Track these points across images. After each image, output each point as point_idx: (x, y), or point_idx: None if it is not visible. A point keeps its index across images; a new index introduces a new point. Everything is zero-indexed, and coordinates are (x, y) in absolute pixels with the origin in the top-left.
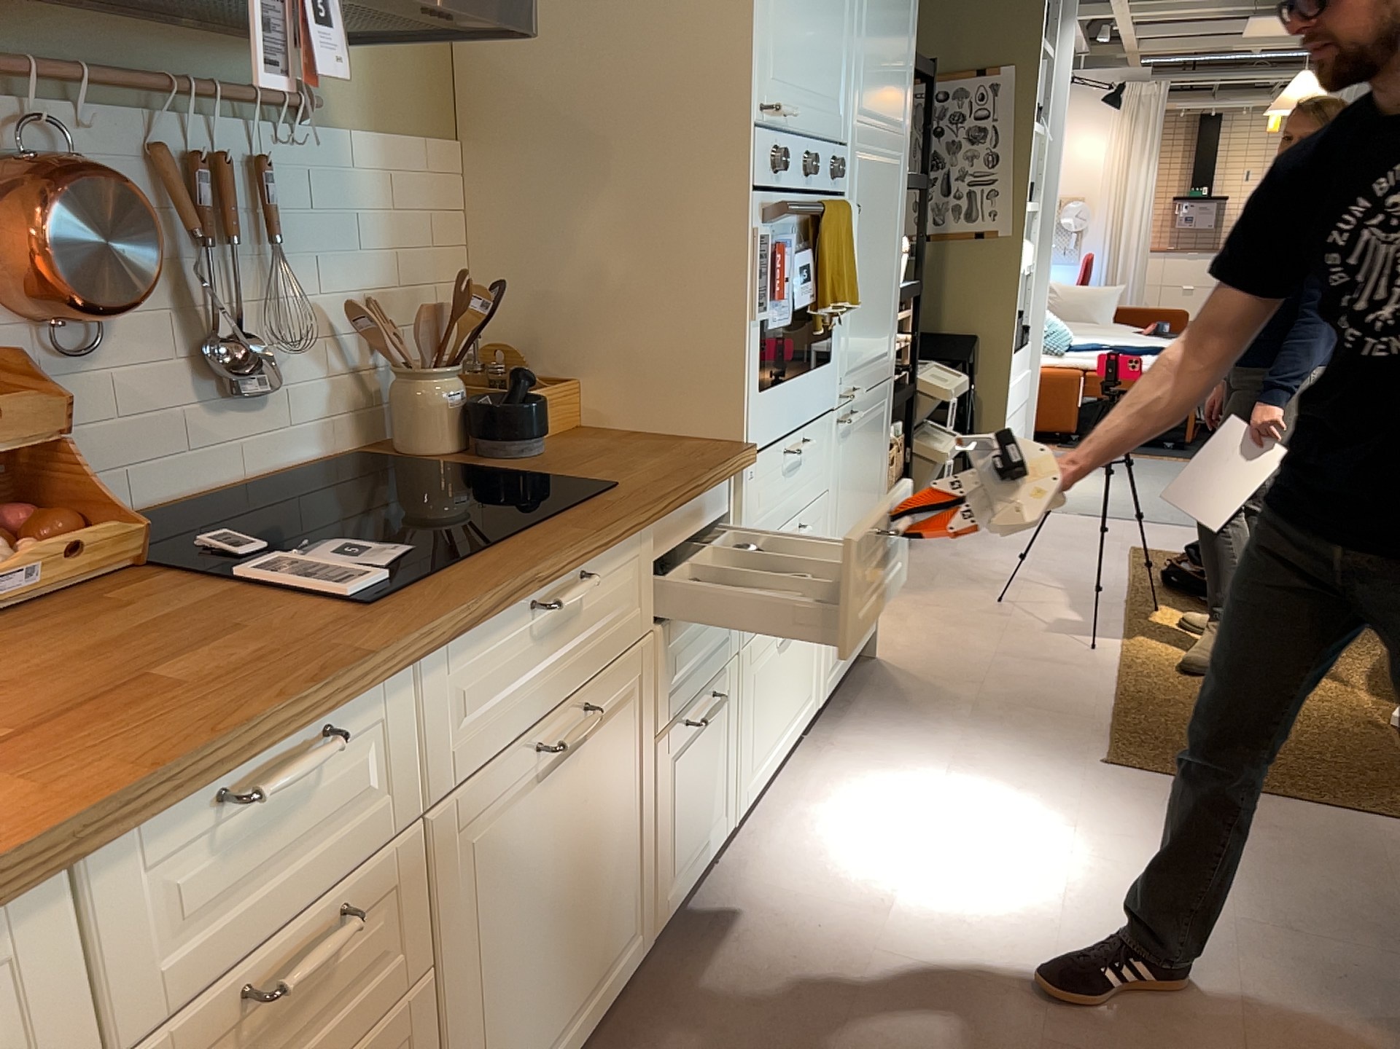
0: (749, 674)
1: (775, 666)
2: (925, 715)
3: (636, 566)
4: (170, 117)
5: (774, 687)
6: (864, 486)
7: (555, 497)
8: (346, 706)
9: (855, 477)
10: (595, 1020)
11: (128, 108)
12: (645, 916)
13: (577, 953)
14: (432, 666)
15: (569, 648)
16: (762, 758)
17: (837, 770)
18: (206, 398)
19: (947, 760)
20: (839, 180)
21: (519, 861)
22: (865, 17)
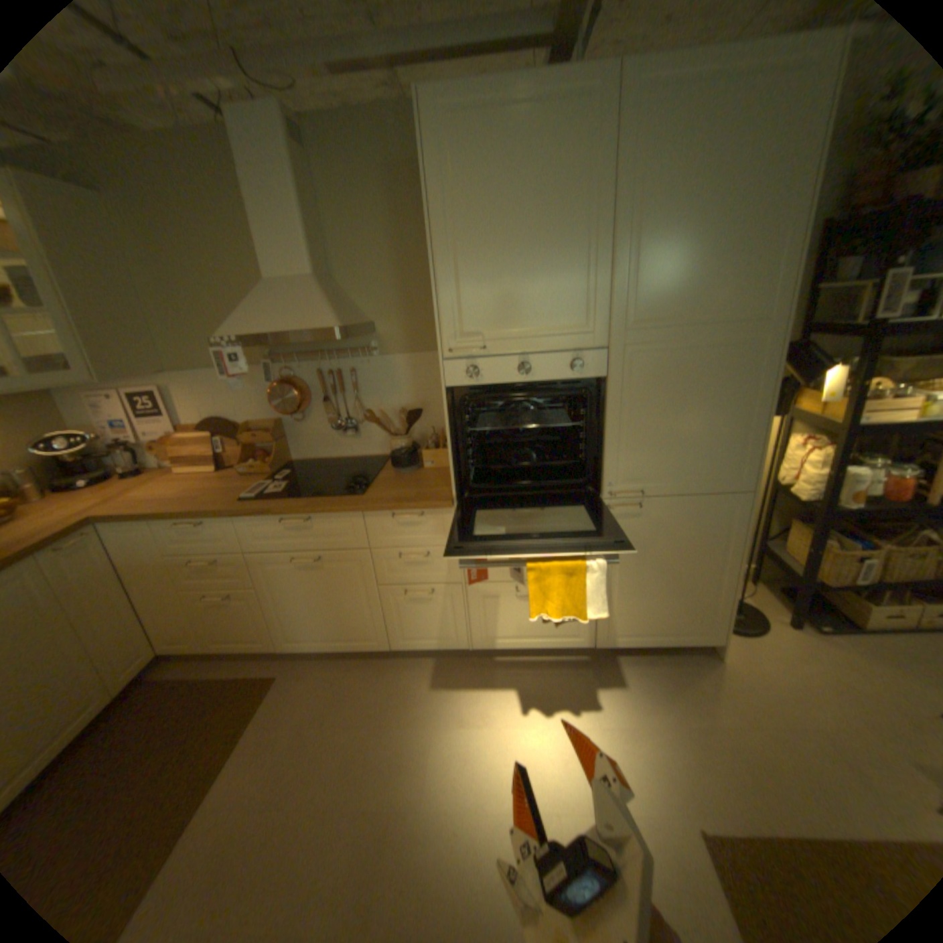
0: (476, 596)
1: (513, 604)
2: (671, 705)
3: (351, 525)
4: (322, 362)
5: (513, 613)
6: (677, 553)
7: (353, 492)
8: (203, 520)
9: (651, 544)
10: (350, 652)
11: (313, 361)
12: (381, 640)
13: (331, 625)
14: (239, 521)
15: (309, 537)
16: (501, 637)
17: (572, 679)
18: (339, 434)
19: (623, 729)
20: (583, 370)
21: (291, 584)
22: (633, 257)
